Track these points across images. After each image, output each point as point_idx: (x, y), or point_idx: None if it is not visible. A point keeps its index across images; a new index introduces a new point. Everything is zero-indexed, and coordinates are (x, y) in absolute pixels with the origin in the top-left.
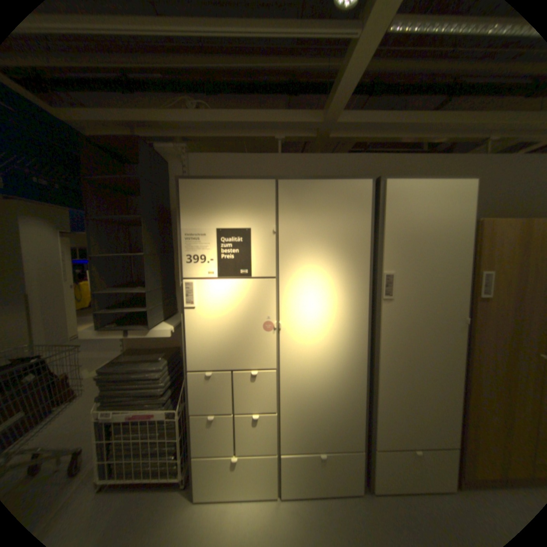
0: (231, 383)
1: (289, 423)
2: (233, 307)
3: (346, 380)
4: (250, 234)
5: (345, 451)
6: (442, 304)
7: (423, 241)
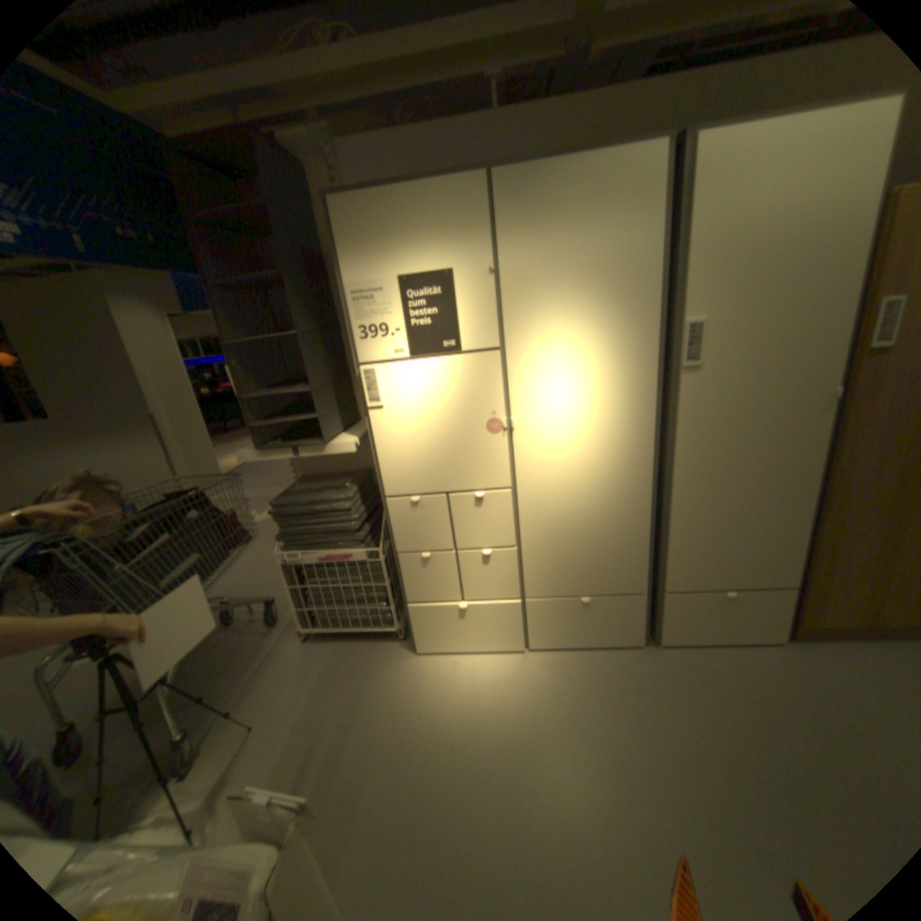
0: (447, 510)
1: (535, 560)
2: (438, 402)
3: (619, 498)
4: (452, 280)
5: (617, 593)
6: (792, 366)
7: (765, 252)
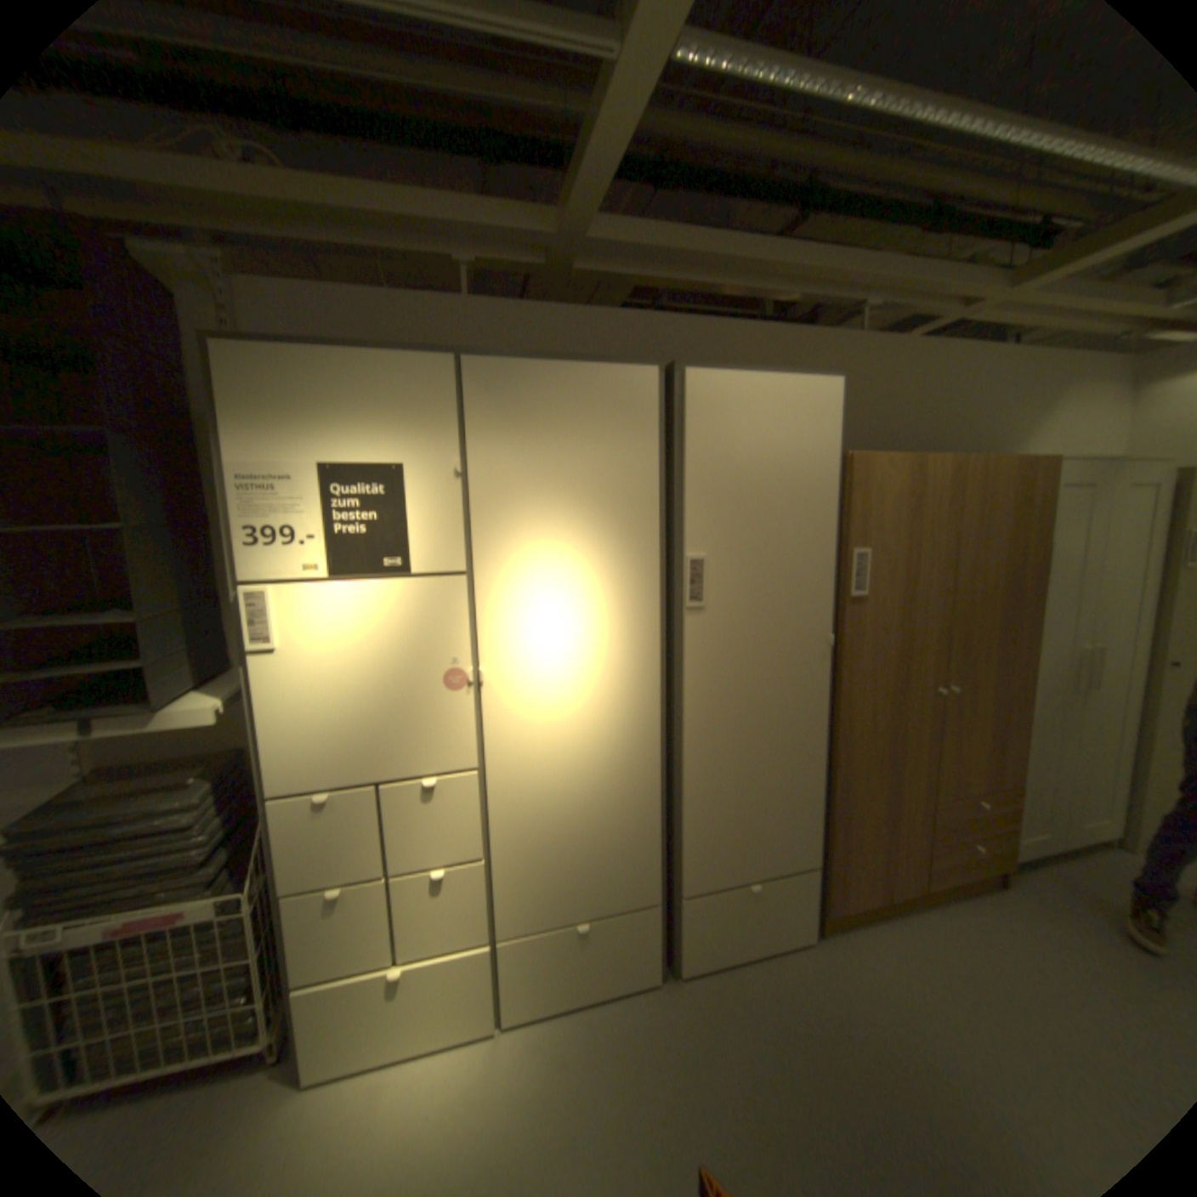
0: (375, 812)
1: (510, 877)
2: (371, 644)
3: (622, 774)
4: (402, 478)
5: (624, 910)
6: (788, 612)
7: (754, 494)
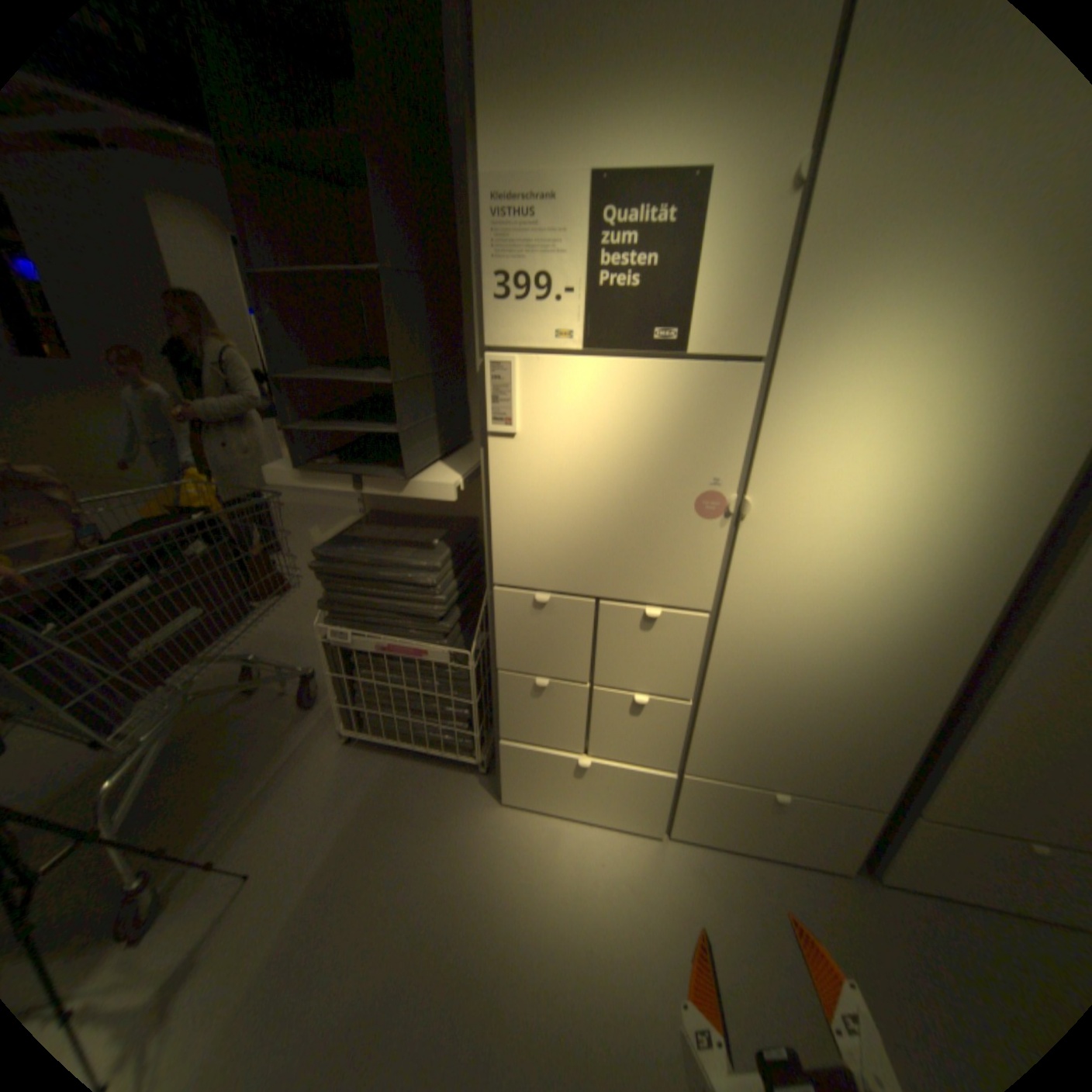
0: (592, 624)
1: (718, 726)
2: (618, 443)
3: (902, 668)
4: (706, 192)
5: (840, 801)
6: None
7: None
